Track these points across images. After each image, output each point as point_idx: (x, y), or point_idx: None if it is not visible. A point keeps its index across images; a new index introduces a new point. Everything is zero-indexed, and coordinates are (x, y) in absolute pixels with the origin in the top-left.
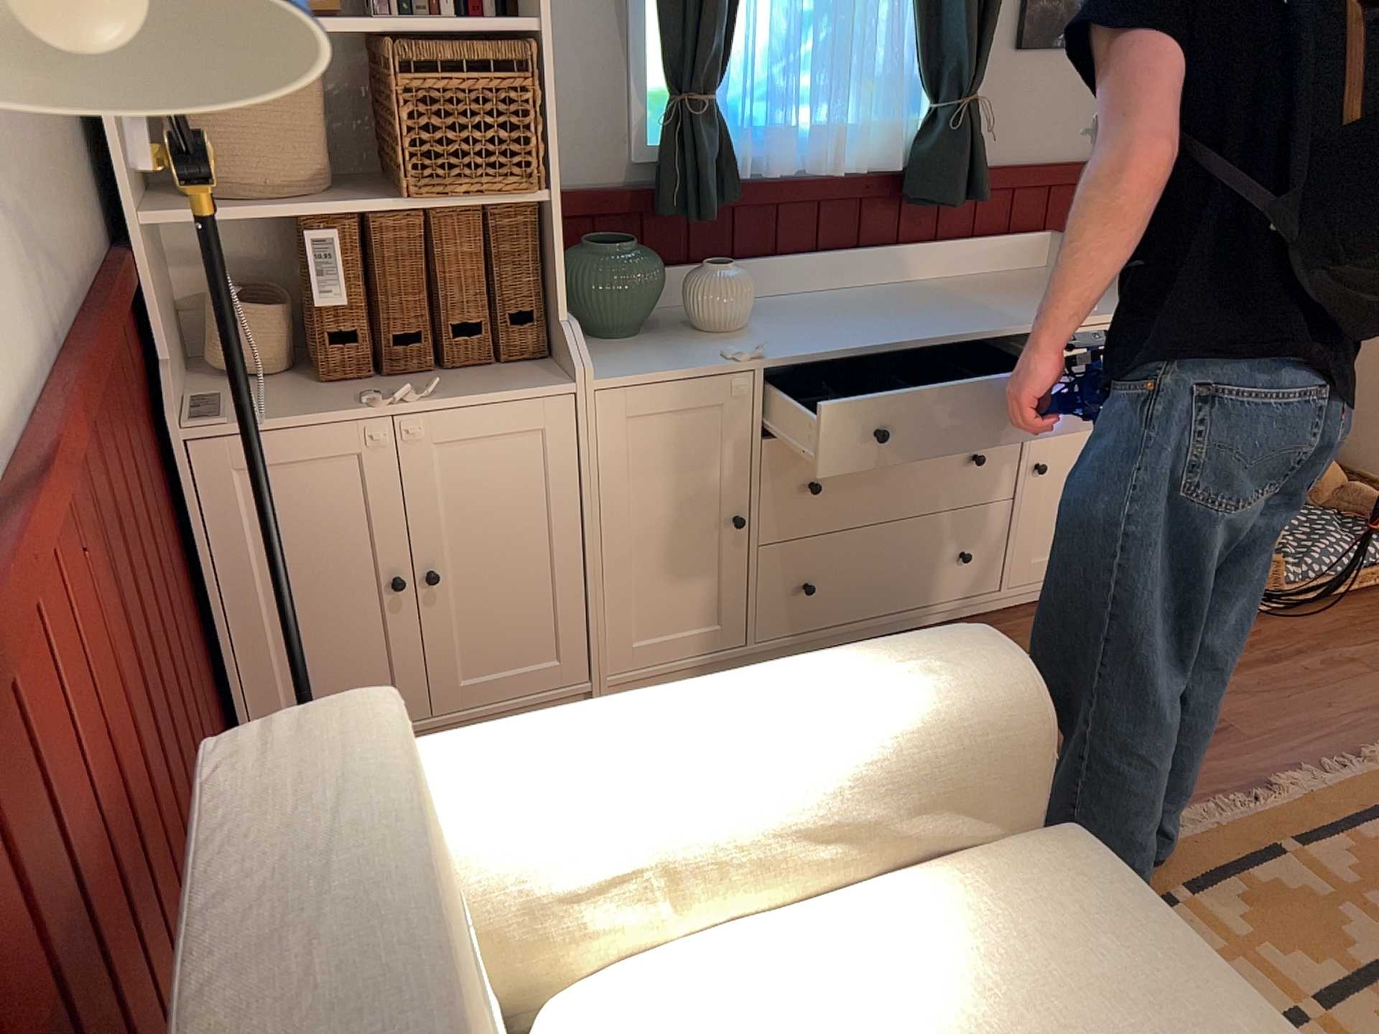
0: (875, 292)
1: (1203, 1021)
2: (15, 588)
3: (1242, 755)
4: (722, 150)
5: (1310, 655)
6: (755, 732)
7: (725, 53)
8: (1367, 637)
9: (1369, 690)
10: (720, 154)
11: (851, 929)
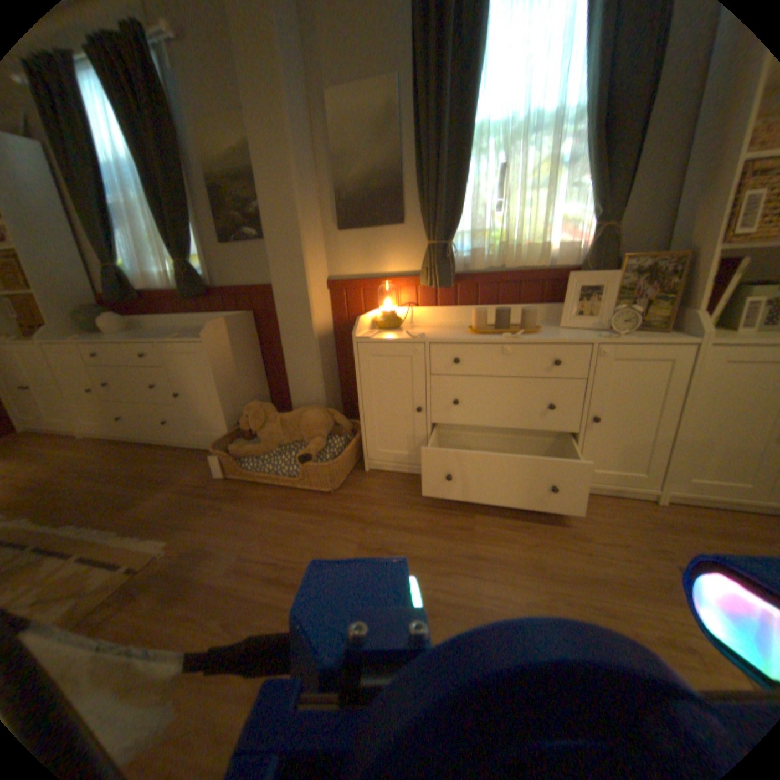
0: (180, 328)
1: None
2: None
3: (109, 517)
4: (113, 279)
5: (216, 500)
6: None
7: (109, 251)
8: (250, 504)
9: (194, 521)
10: (117, 281)
11: None
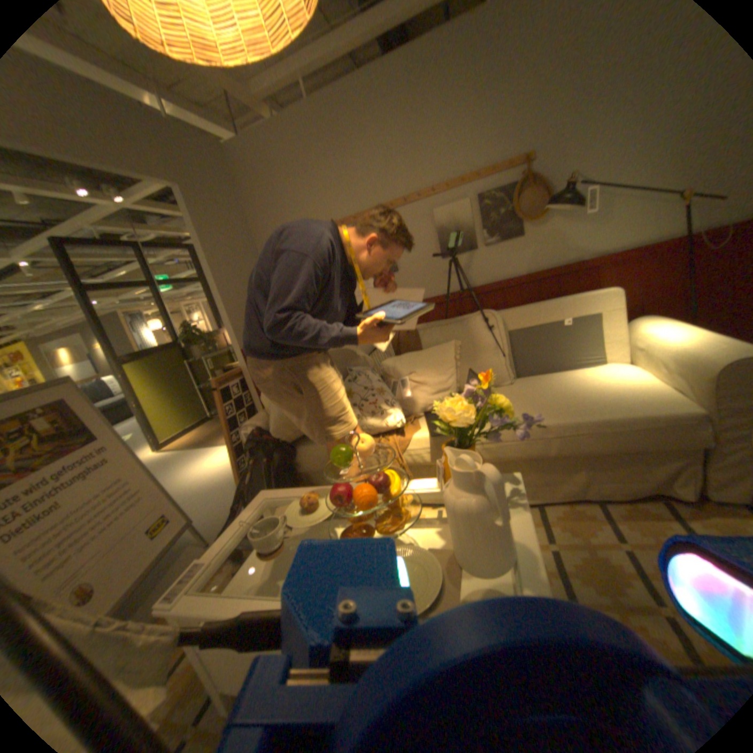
0: None
1: (611, 409)
2: (622, 263)
3: None
4: None
5: None
6: (681, 337)
7: None
8: None
9: None
10: None
11: (649, 382)
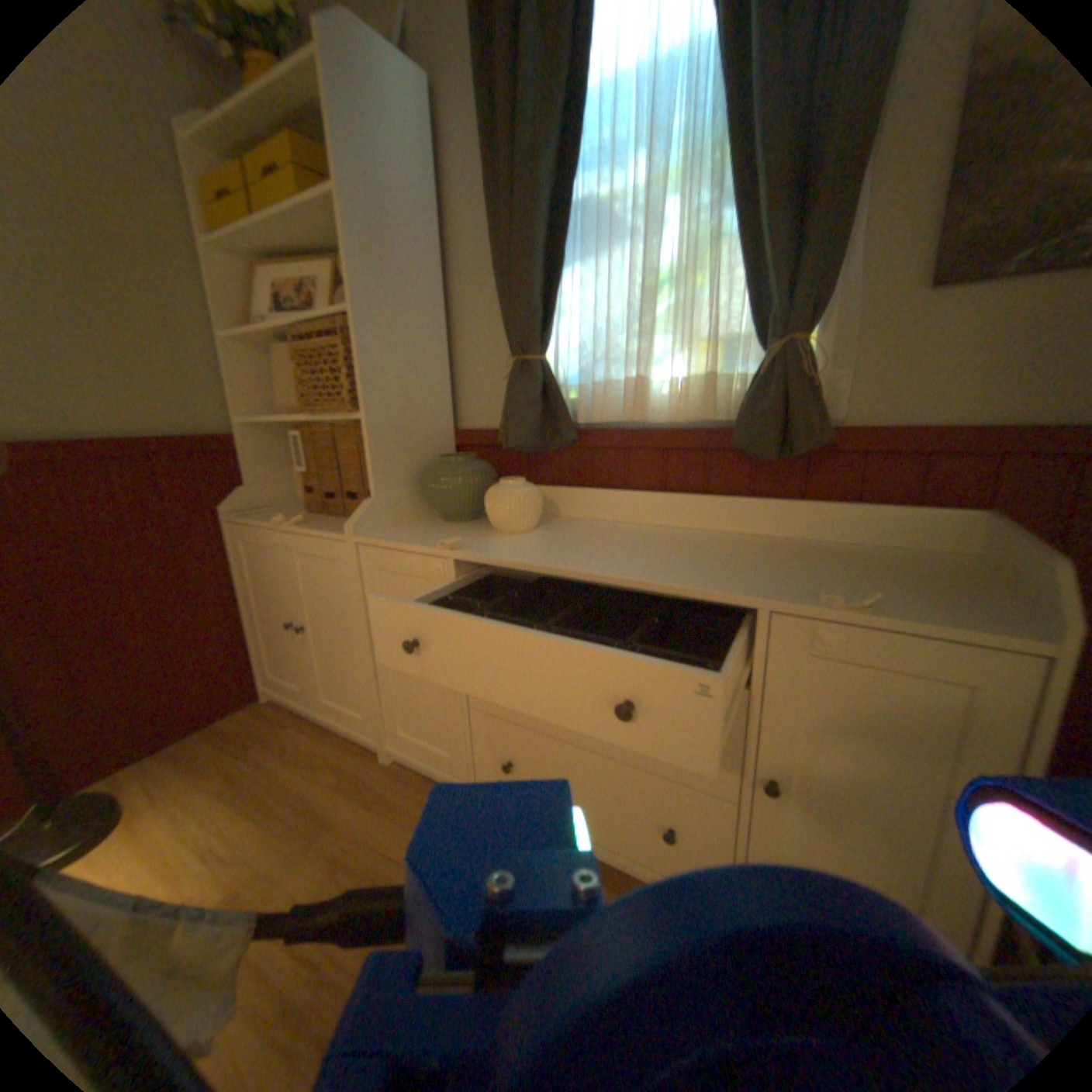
0: (697, 535)
1: None
2: None
3: None
4: (541, 395)
5: None
6: None
7: (548, 321)
8: None
9: None
10: (546, 400)
11: None
